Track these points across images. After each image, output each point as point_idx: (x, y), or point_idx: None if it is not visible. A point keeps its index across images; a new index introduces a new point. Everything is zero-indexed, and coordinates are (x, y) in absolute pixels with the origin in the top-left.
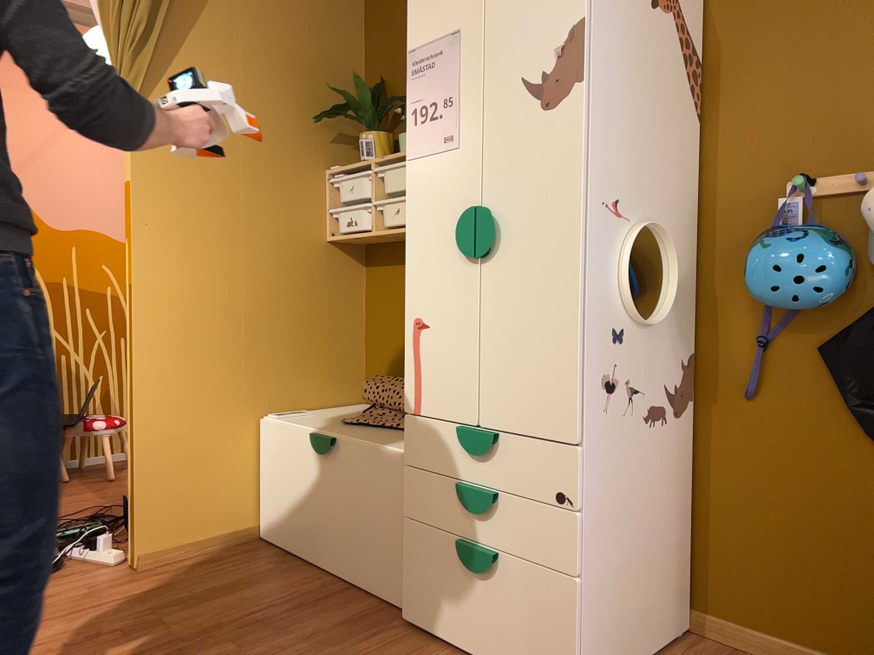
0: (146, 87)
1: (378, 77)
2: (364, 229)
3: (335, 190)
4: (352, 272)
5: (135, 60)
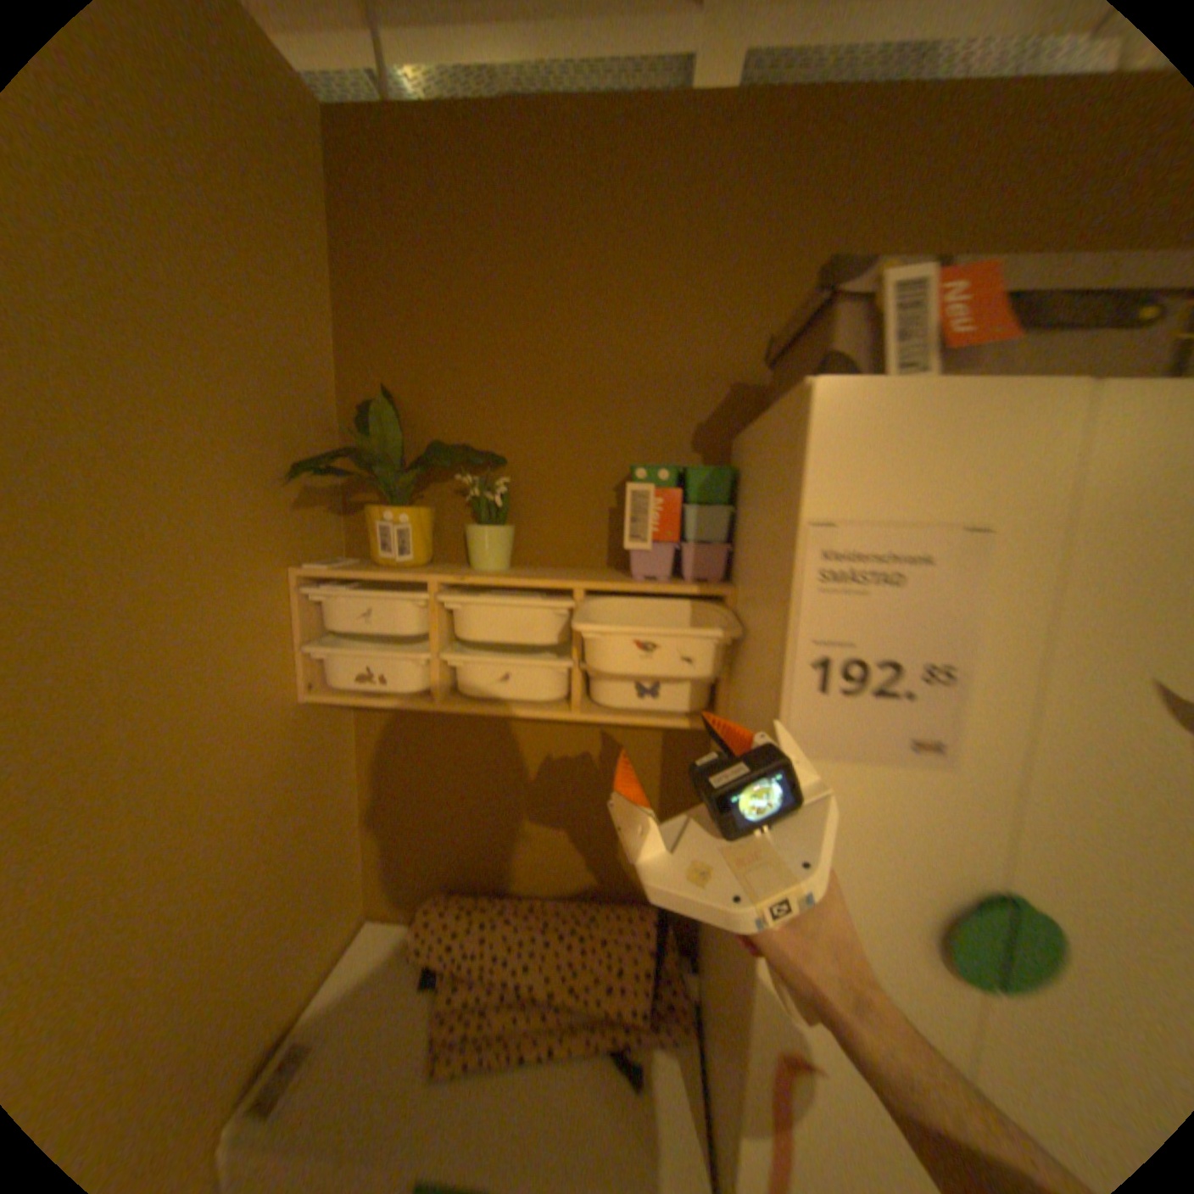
0: None
1: (376, 380)
2: (405, 692)
3: (310, 604)
4: (339, 731)
5: None
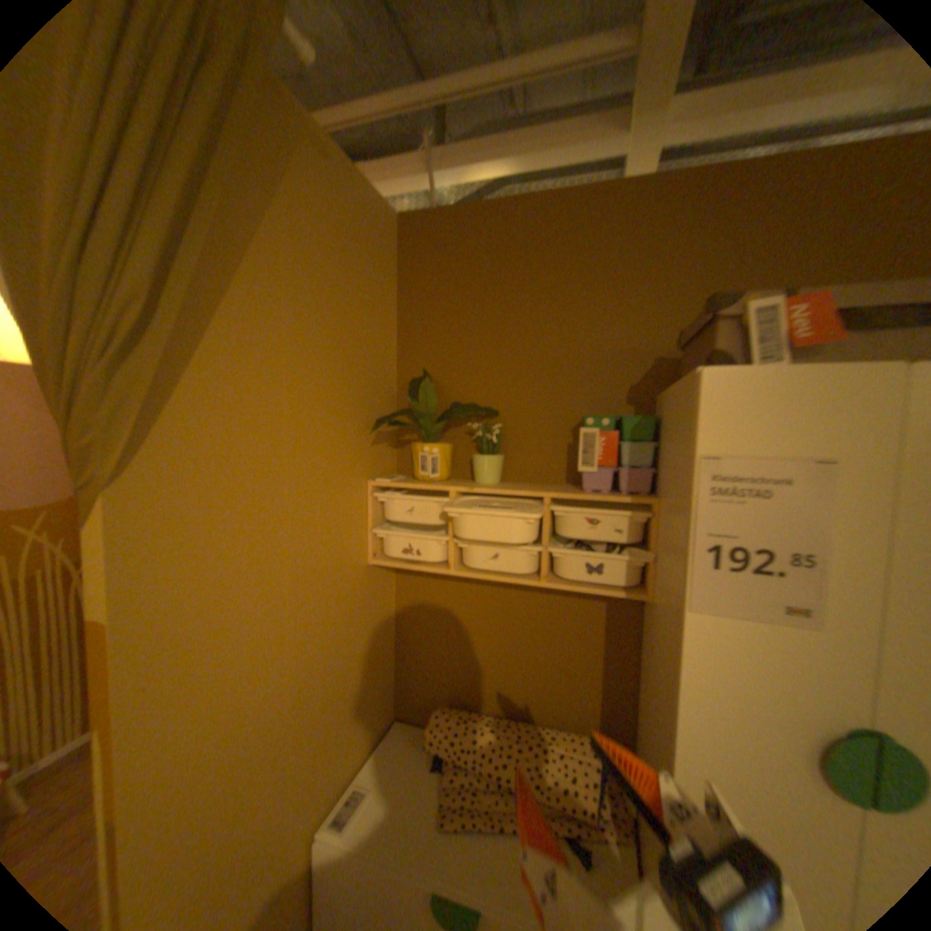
0: (133, 424)
1: (420, 365)
2: (431, 560)
3: (377, 502)
4: (387, 585)
5: (107, 370)
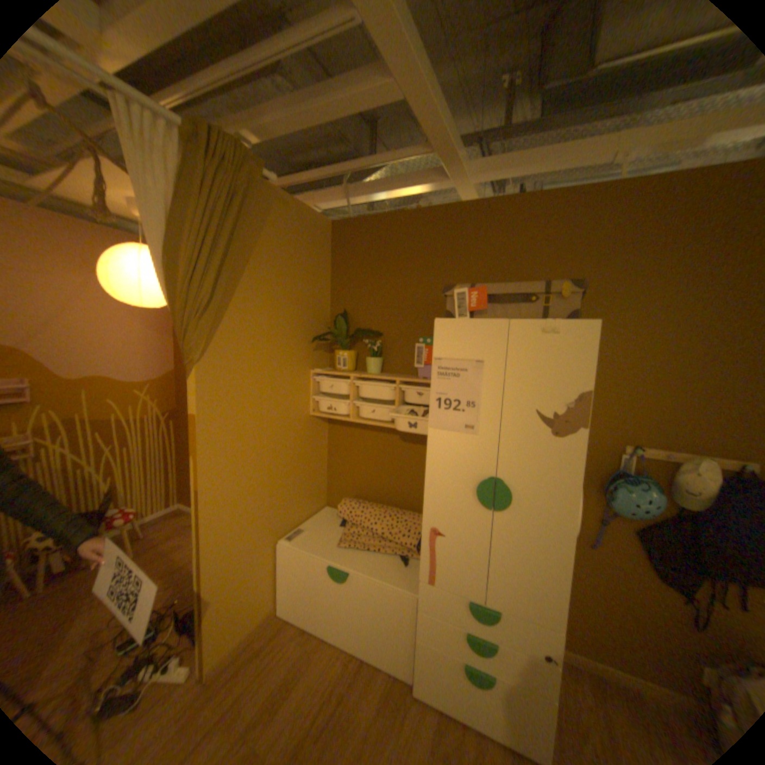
0: (204, 341)
1: (341, 307)
2: (341, 414)
3: (315, 382)
4: (322, 429)
5: (196, 322)
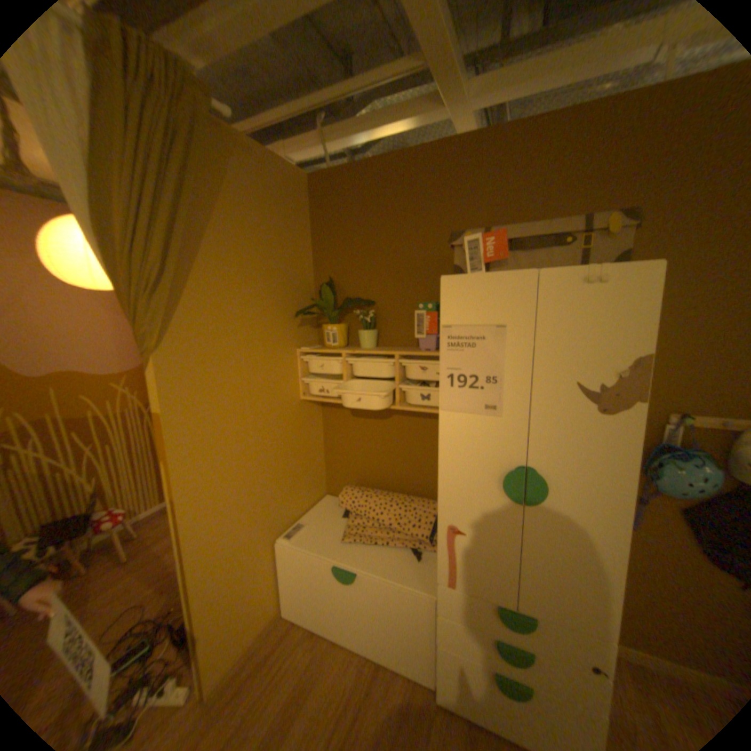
0: (160, 324)
1: (326, 274)
2: (335, 396)
3: (303, 362)
4: (315, 413)
5: (147, 300)
